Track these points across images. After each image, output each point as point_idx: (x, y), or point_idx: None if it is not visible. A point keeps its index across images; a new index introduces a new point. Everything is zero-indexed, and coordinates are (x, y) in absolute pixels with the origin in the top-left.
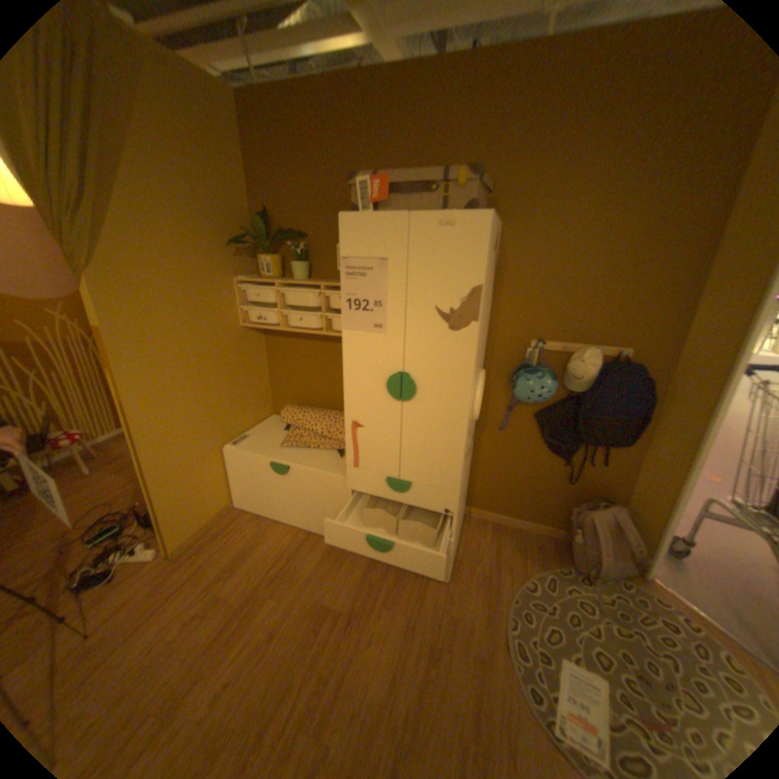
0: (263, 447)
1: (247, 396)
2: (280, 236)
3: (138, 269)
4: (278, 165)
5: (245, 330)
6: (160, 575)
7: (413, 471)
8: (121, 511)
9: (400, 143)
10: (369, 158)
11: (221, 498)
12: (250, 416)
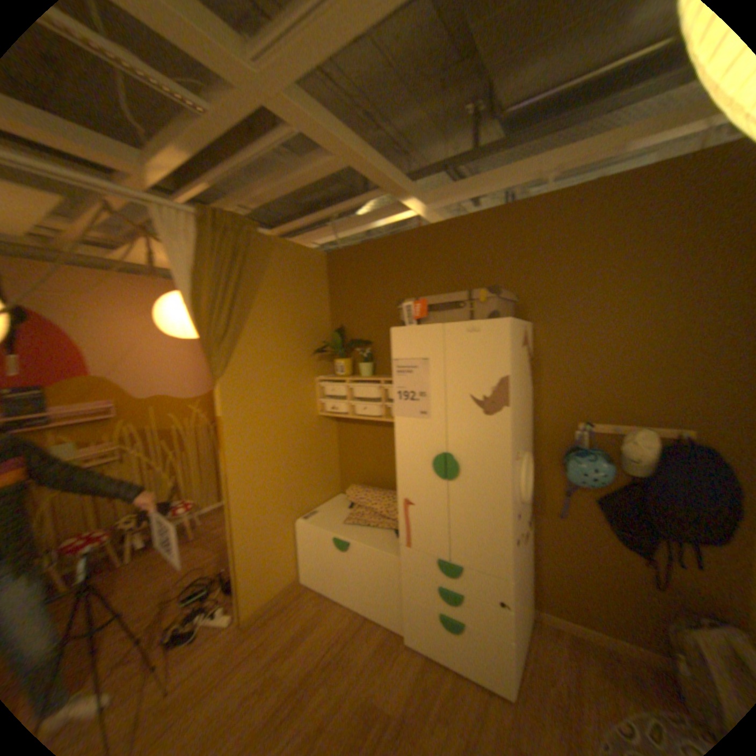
0: (328, 524)
1: (318, 475)
2: (351, 345)
3: (251, 375)
4: (352, 296)
5: (320, 418)
6: (230, 644)
7: (462, 554)
8: (209, 577)
9: (440, 273)
10: (417, 285)
11: (289, 572)
12: (319, 493)
